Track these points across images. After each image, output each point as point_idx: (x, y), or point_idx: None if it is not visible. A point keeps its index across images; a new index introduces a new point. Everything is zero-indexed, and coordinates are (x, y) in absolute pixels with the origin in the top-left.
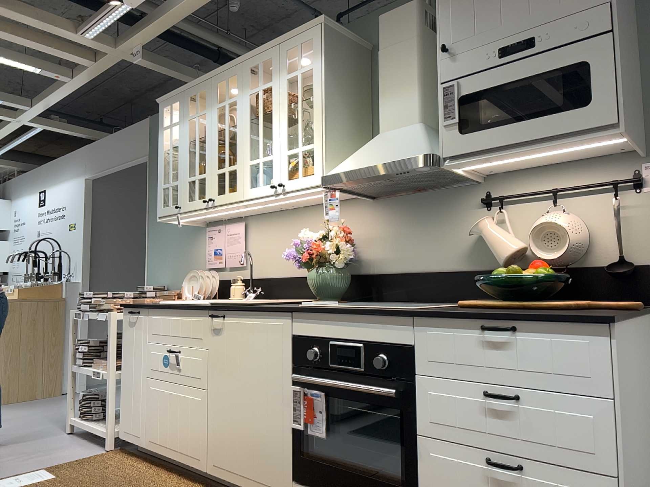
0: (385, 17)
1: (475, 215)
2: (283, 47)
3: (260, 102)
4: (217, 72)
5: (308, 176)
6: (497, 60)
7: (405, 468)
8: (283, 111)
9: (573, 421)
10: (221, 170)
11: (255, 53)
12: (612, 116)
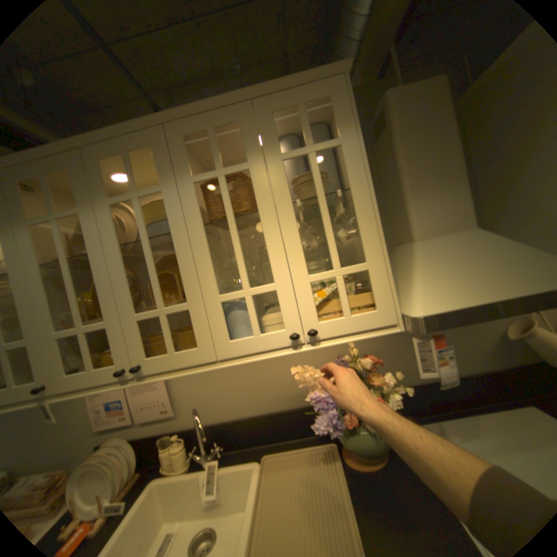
0: (402, 89)
1: None
2: (262, 103)
3: (226, 194)
4: (94, 137)
5: (366, 313)
6: None
7: None
8: (286, 211)
9: None
10: (147, 313)
11: (195, 108)
12: None
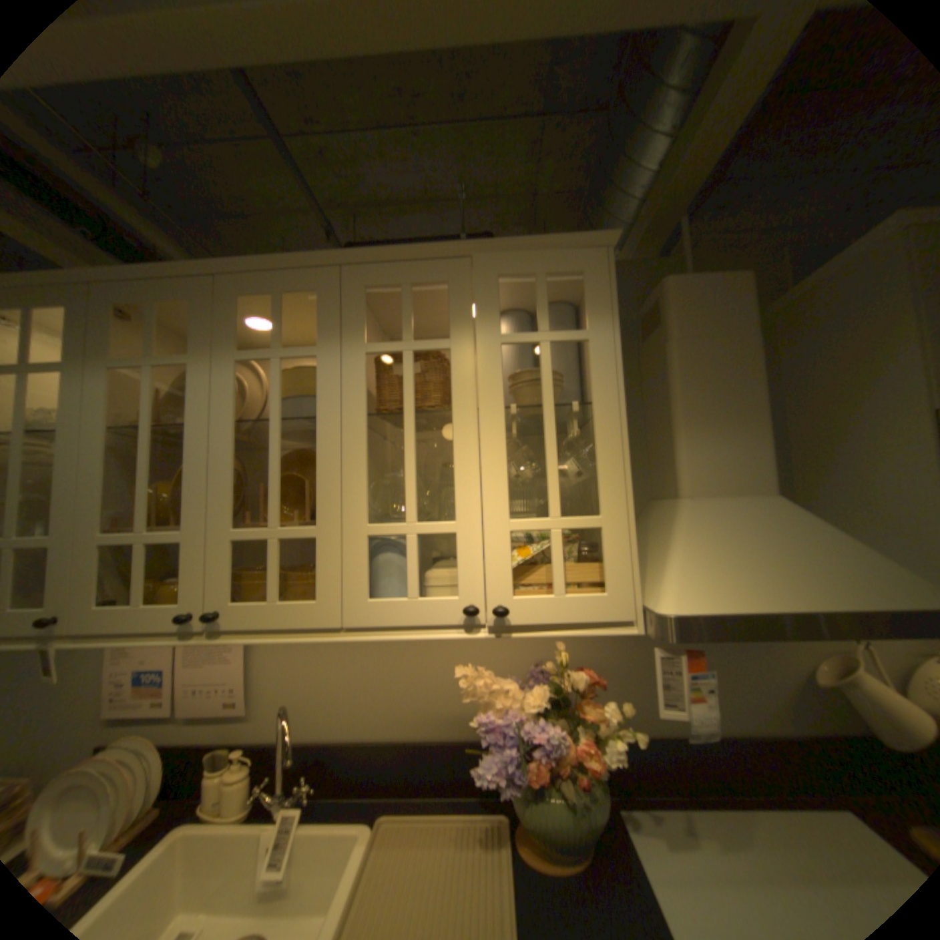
0: (690, 279)
1: None
2: (487, 263)
3: (409, 377)
4: (238, 264)
5: (589, 595)
6: None
7: None
8: (494, 418)
9: None
10: (250, 532)
11: (391, 254)
12: None
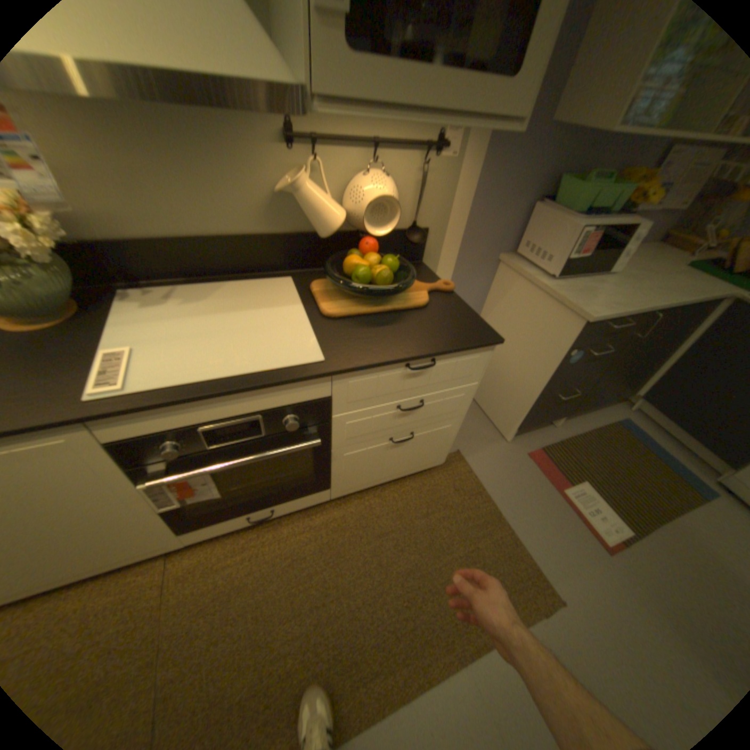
0: None
1: (271, 154)
2: None
3: None
4: None
5: None
6: None
7: (318, 470)
8: None
9: (452, 400)
10: None
11: None
12: (527, 107)
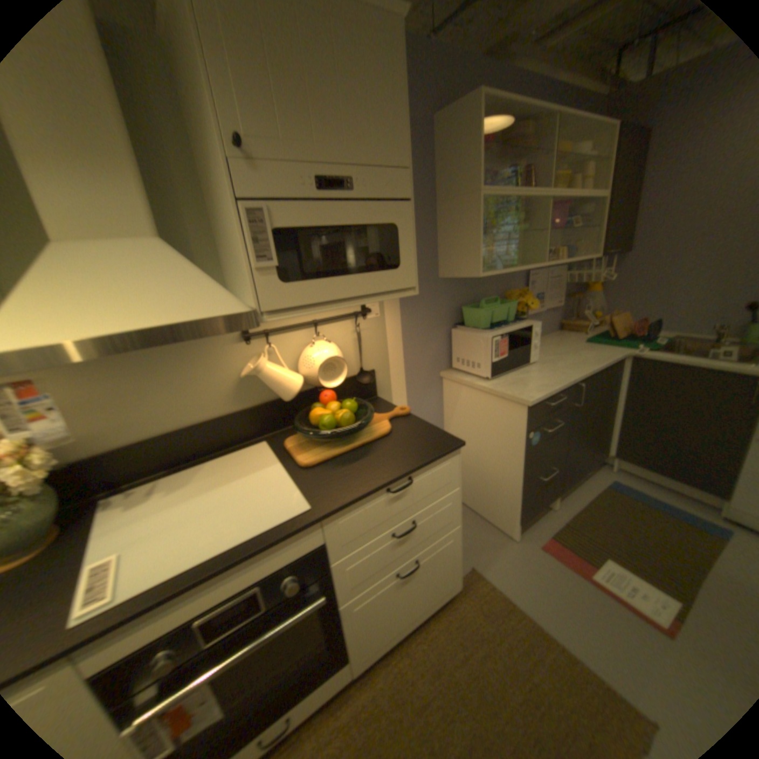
0: None
1: (233, 350)
2: None
3: None
4: None
5: None
6: (316, 190)
7: (327, 641)
8: None
9: (442, 513)
10: None
11: None
12: (413, 281)
